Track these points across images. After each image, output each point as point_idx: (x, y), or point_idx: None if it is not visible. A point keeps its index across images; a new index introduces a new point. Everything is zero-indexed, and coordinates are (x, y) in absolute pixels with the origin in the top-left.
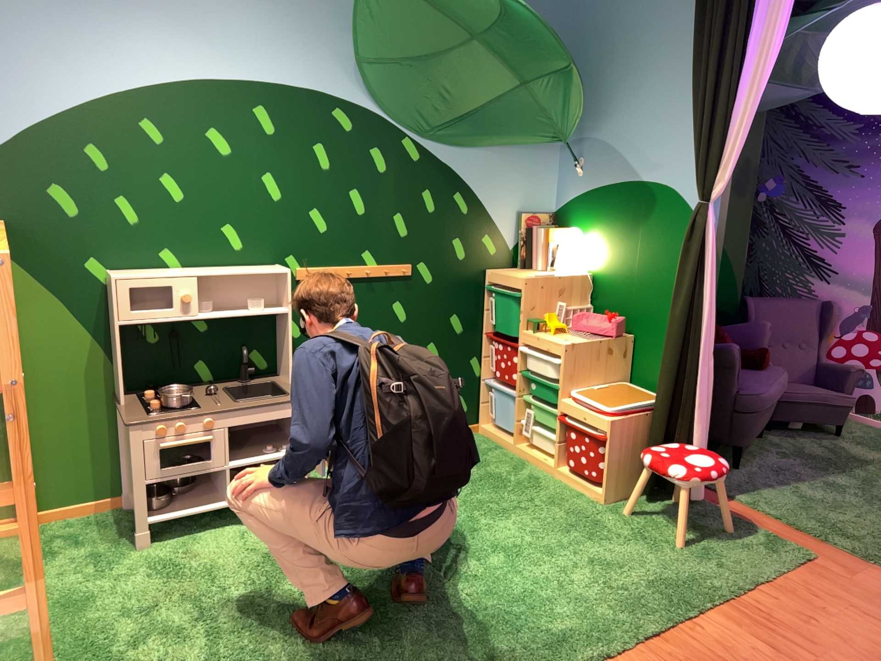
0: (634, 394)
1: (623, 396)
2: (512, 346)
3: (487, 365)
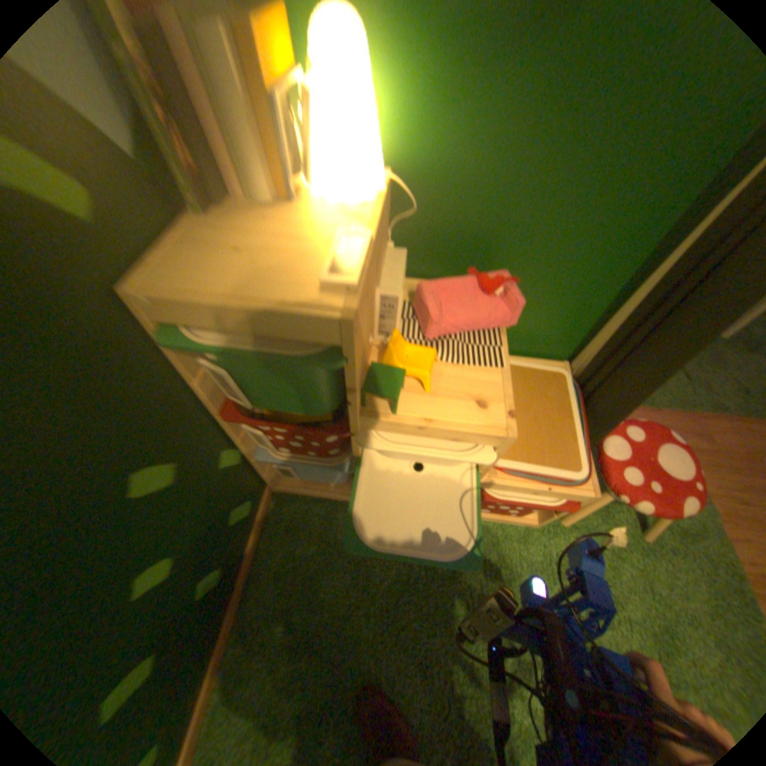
0: (541, 386)
1: (544, 406)
2: (338, 434)
3: (264, 446)
